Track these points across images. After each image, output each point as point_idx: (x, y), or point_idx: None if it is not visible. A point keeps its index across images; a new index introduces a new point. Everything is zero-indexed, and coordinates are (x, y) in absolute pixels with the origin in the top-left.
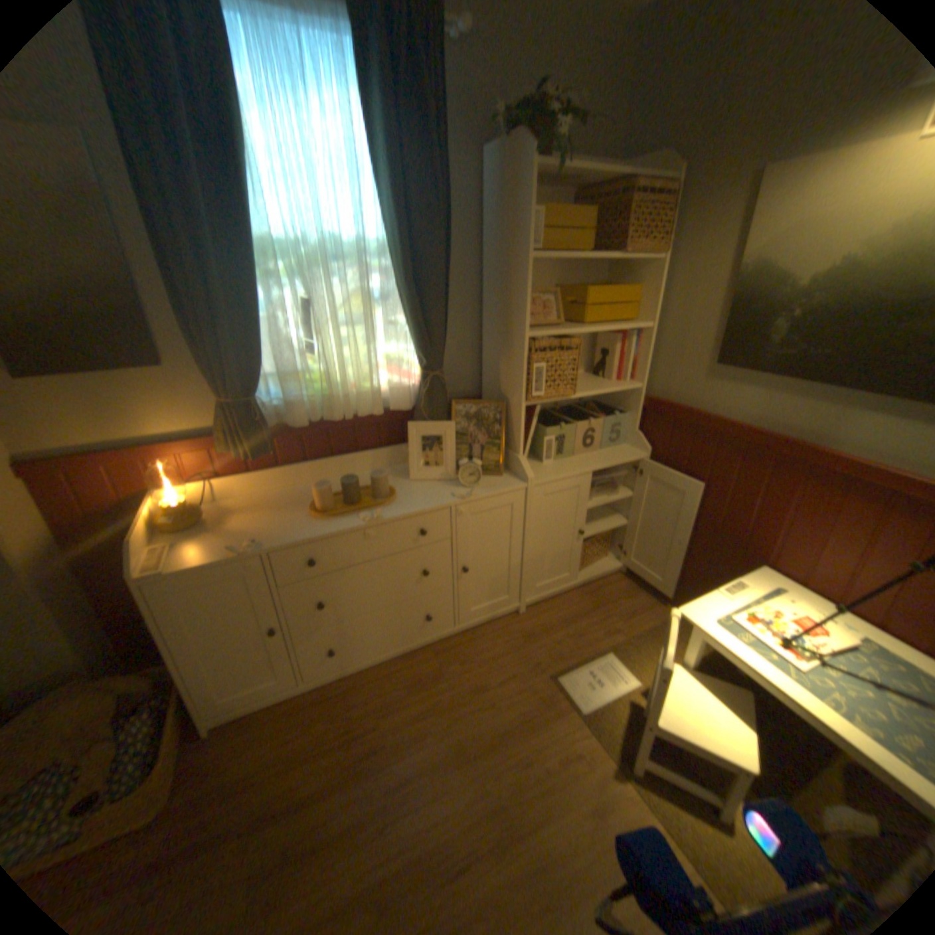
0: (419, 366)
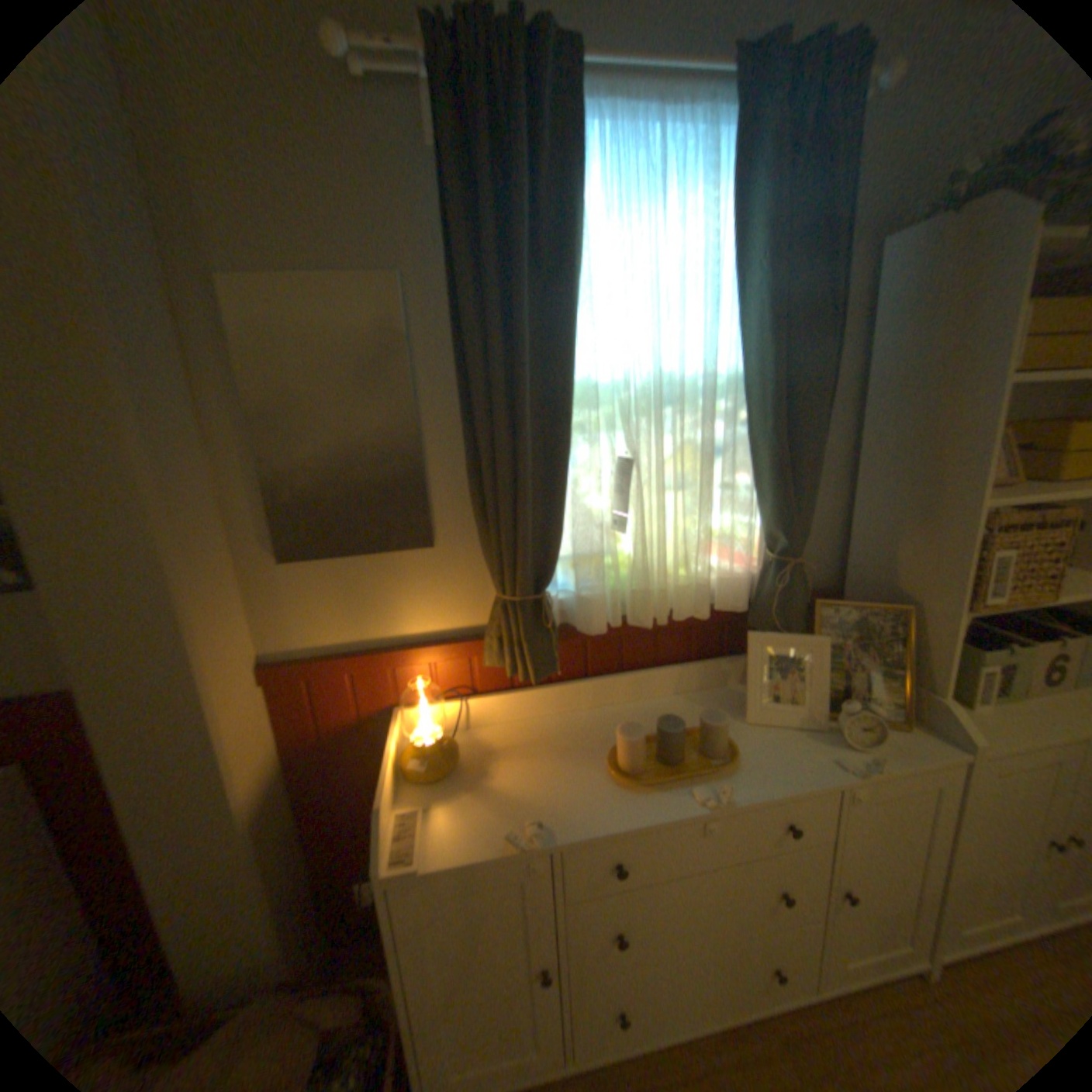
0: (768, 545)
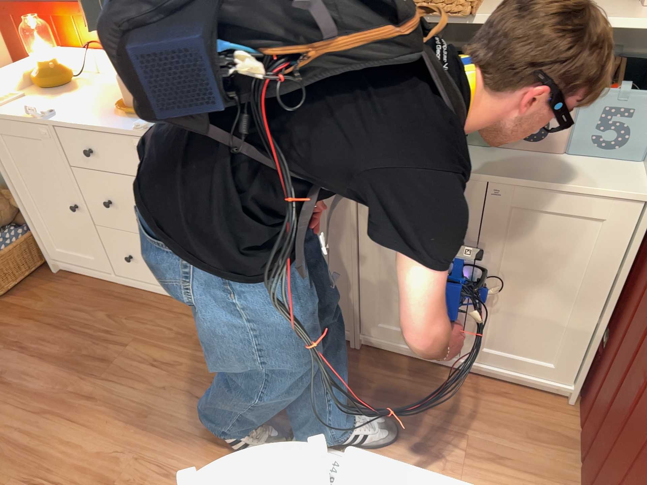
0: None
